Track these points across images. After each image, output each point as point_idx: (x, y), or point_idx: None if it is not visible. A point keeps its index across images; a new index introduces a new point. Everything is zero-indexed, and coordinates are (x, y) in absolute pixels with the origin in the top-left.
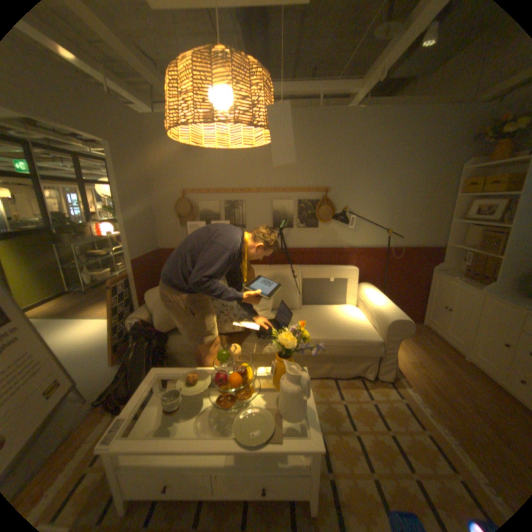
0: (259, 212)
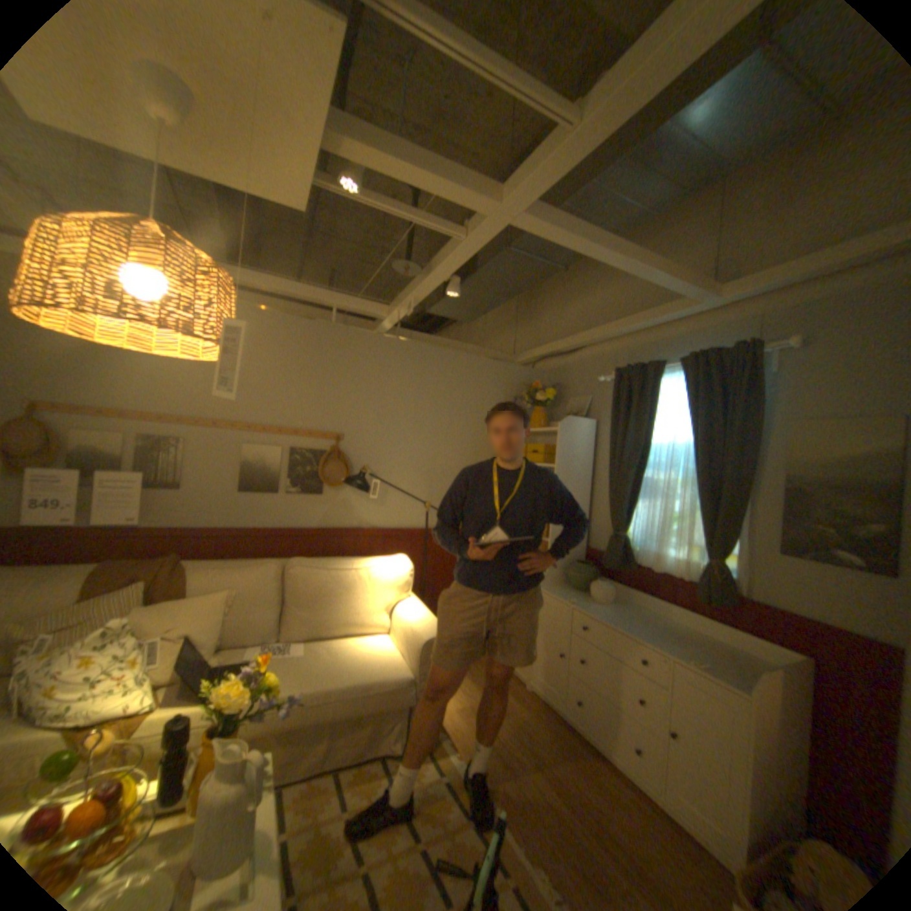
0: (213, 464)
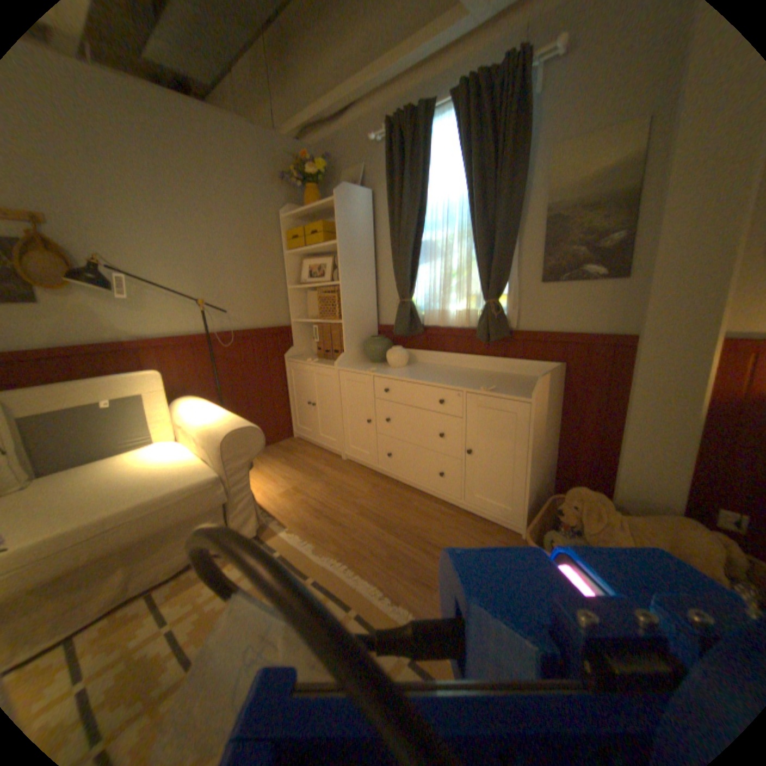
0: None
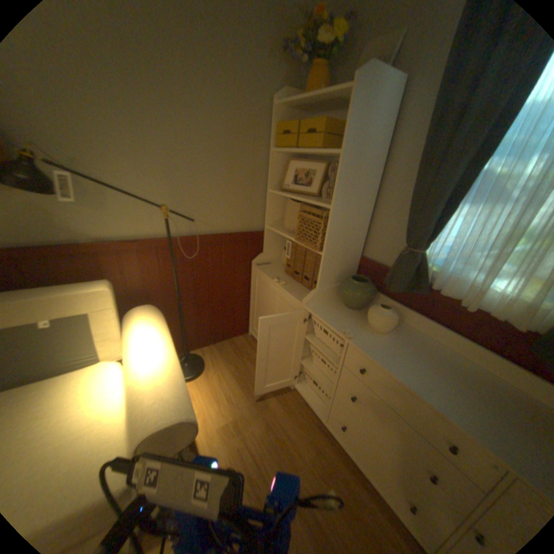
0: None
